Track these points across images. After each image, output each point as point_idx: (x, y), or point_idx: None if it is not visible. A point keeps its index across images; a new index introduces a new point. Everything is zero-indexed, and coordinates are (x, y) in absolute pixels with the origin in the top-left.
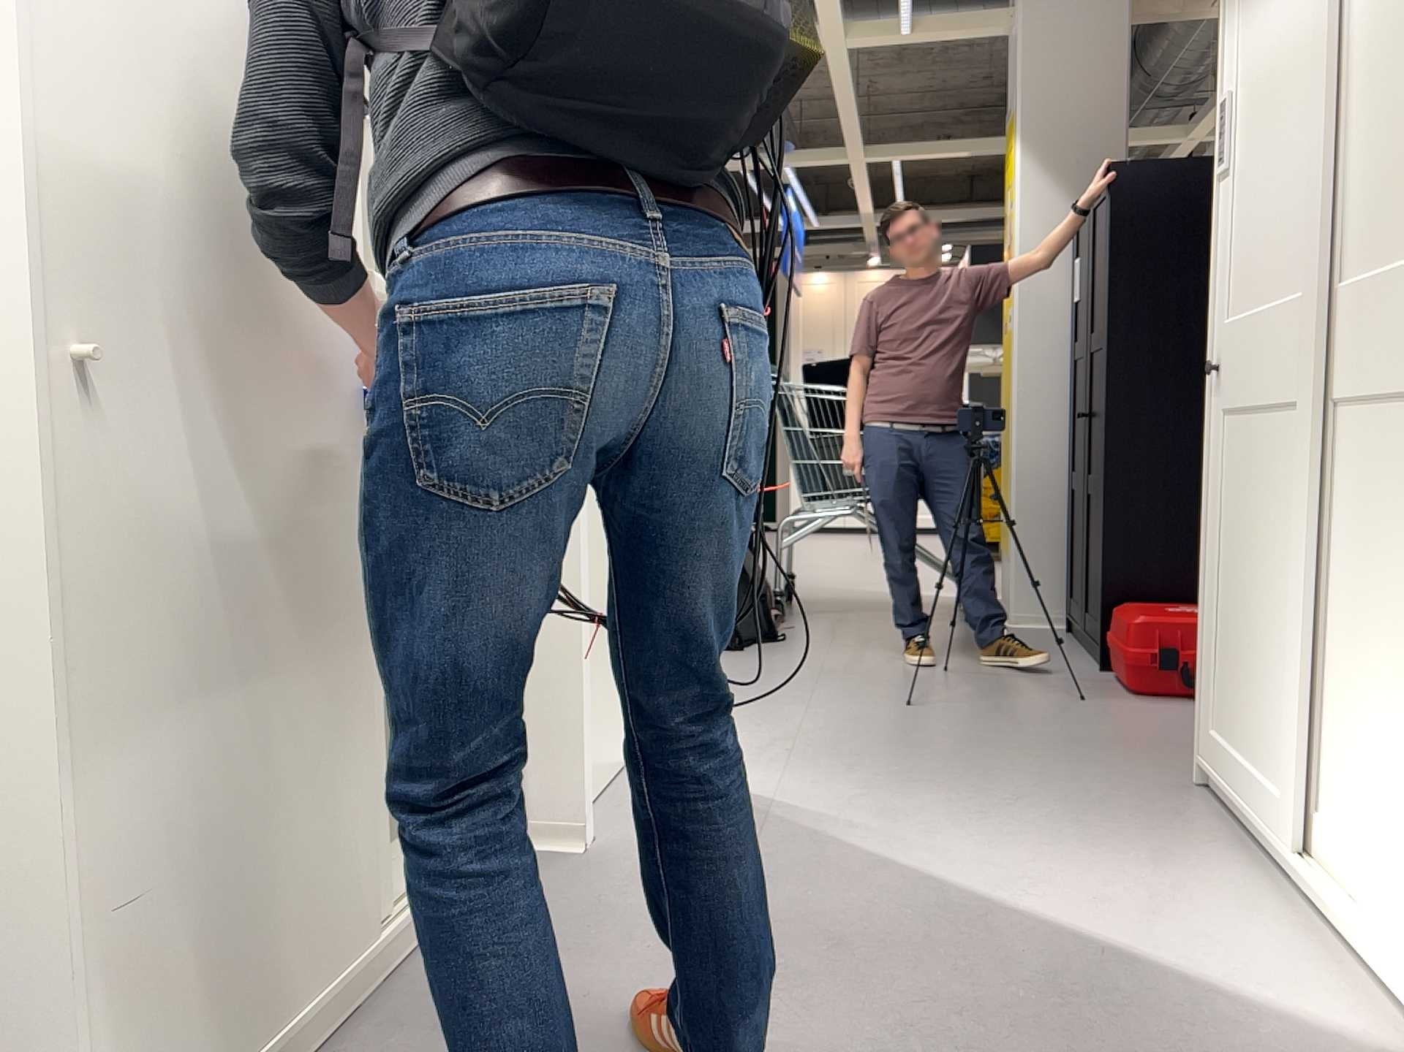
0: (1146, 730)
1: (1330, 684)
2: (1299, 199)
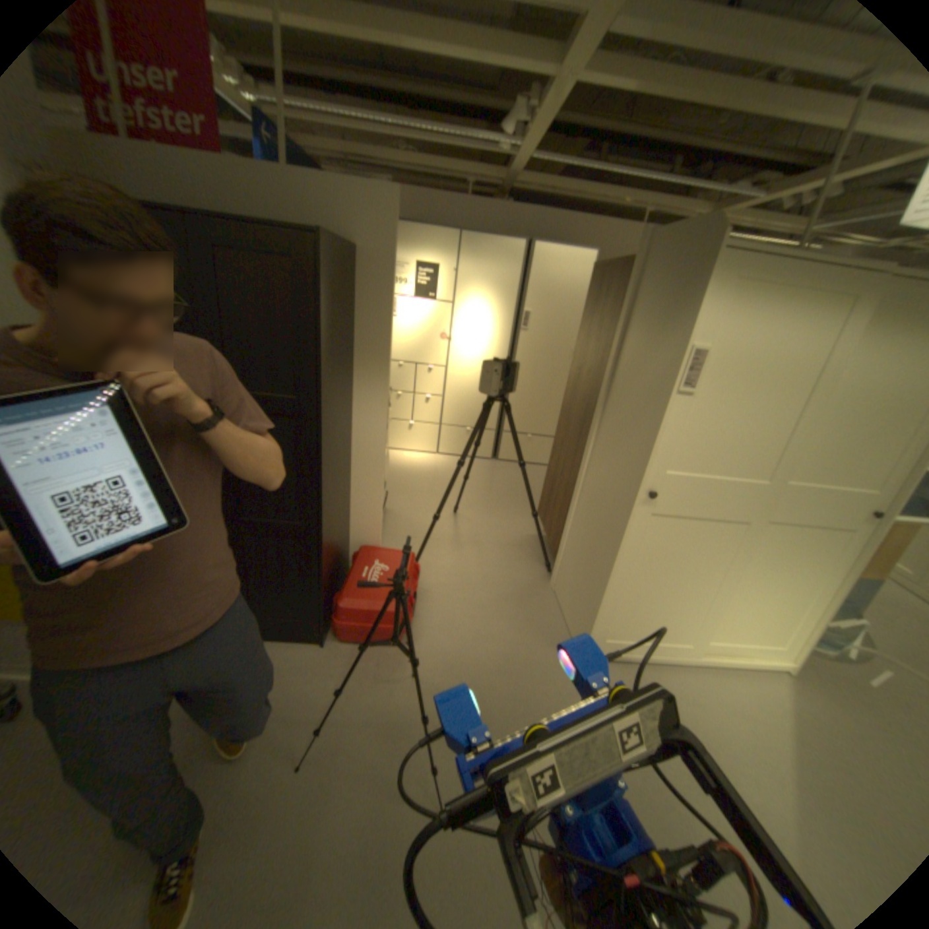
0: (491, 660)
1: (738, 609)
2: (788, 445)
